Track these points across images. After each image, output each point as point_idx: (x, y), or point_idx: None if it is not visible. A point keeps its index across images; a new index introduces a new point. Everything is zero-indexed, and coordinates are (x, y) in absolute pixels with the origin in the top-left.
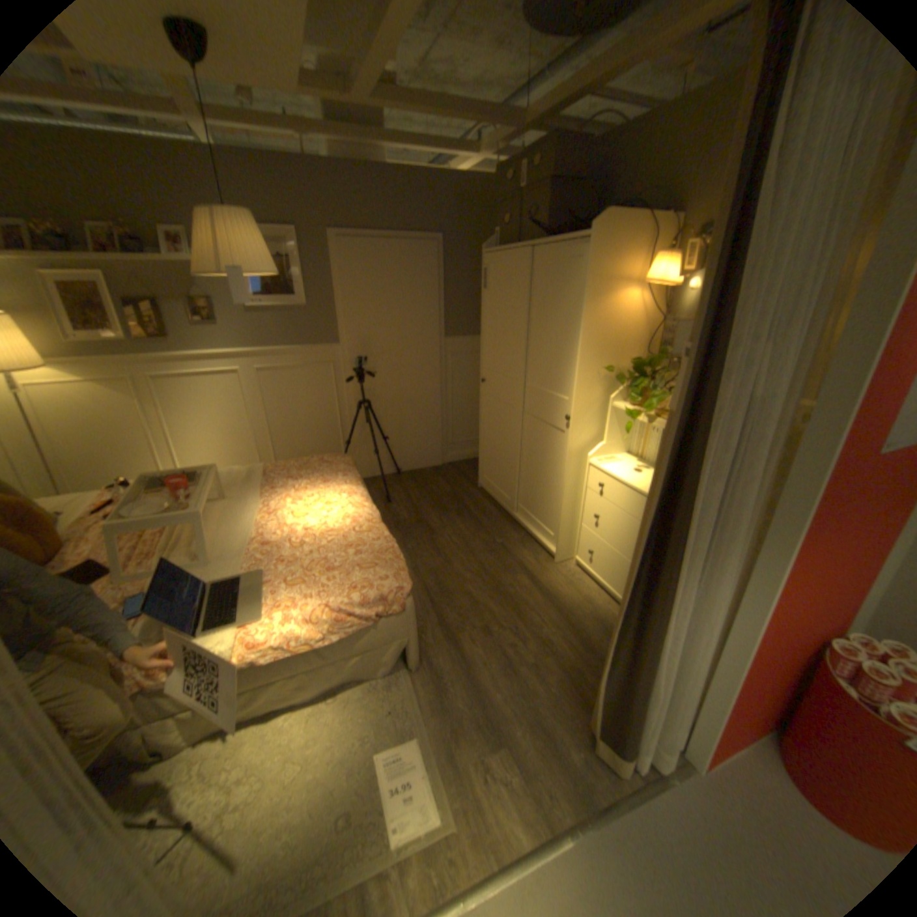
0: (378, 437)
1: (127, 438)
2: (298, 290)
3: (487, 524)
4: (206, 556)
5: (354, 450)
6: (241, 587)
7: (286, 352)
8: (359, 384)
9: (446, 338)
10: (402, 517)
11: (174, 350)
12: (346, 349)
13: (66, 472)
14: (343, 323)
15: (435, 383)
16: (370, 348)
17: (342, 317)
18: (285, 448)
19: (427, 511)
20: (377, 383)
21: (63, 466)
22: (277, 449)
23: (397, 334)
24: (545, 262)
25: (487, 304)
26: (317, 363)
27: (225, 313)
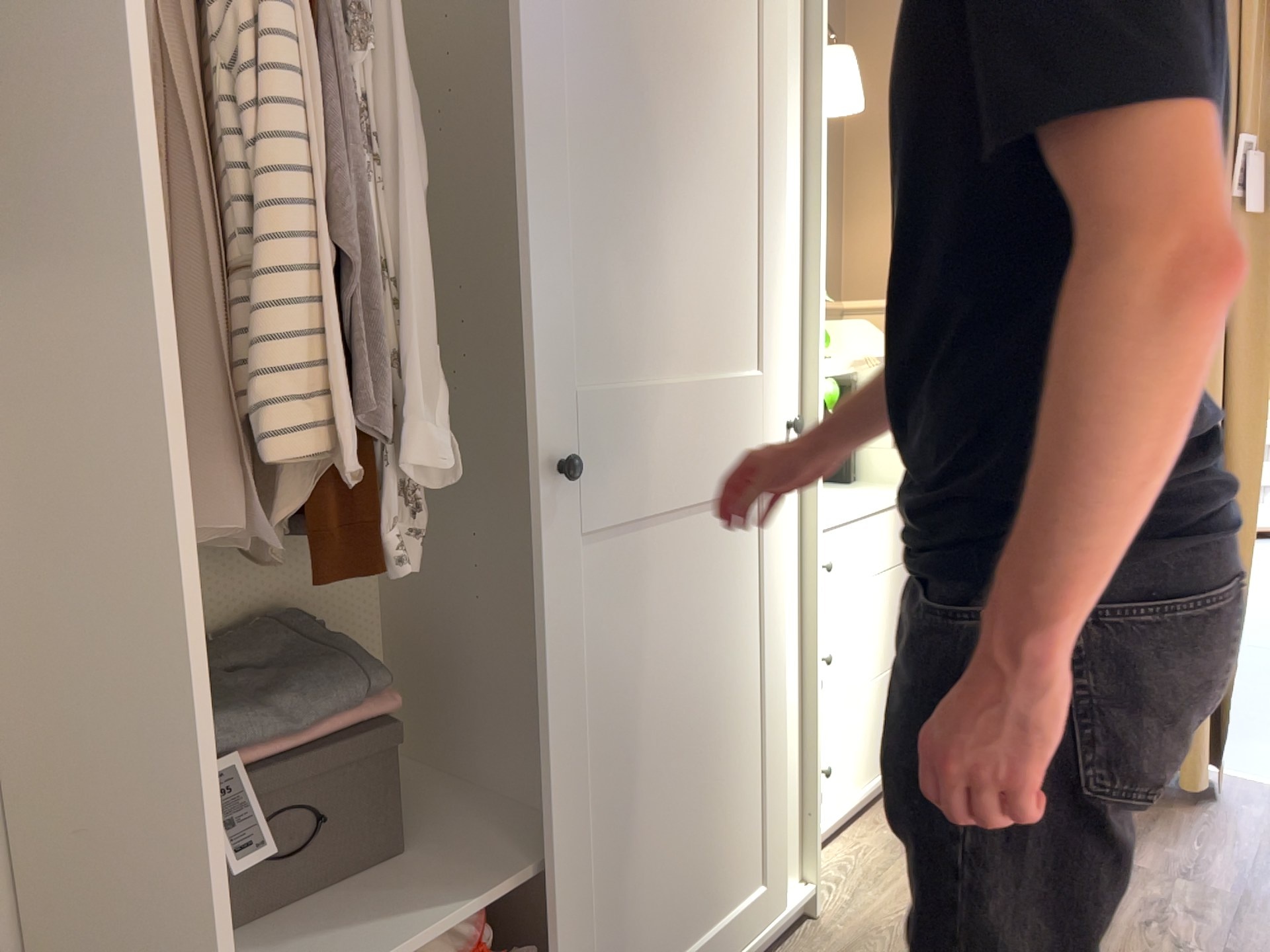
0: None
1: None
2: None
3: None
4: None
5: None
6: None
7: None
8: None
9: None
10: None
11: None
12: None
13: None
14: None
15: None
16: None
17: None
18: None
19: None
20: None
21: None
22: None
23: None
24: None
25: None
26: None
27: None
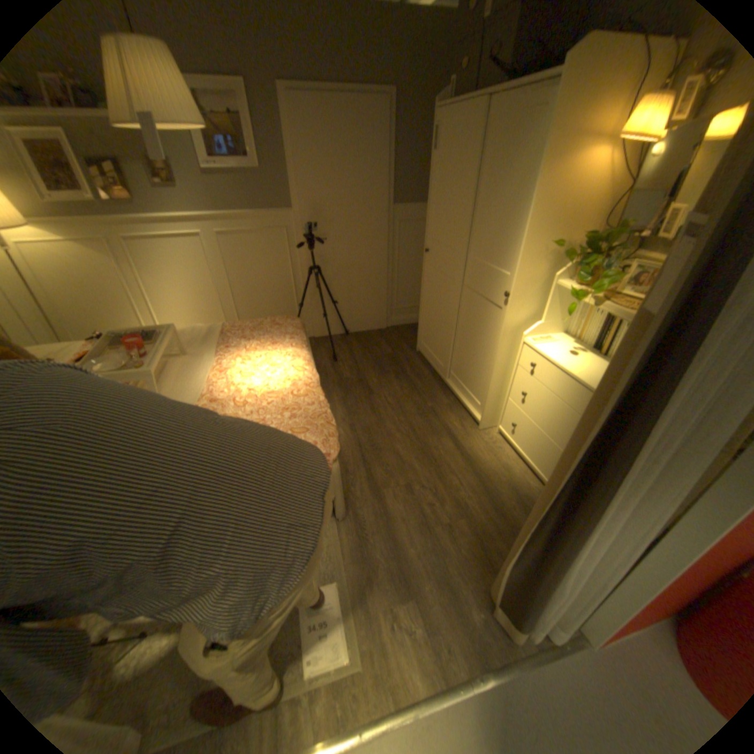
0: (328, 301)
1: (108, 295)
2: (249, 151)
3: (420, 388)
4: None
5: (306, 312)
6: None
7: (241, 217)
8: (310, 251)
9: (394, 205)
10: (345, 376)
11: (138, 212)
12: (297, 214)
13: (63, 322)
14: (294, 188)
15: (382, 251)
16: (320, 214)
17: (293, 181)
18: (245, 308)
19: (368, 372)
20: (326, 249)
21: (60, 317)
22: (238, 309)
23: (346, 200)
24: (502, 115)
25: (436, 168)
26: (270, 228)
27: (181, 175)
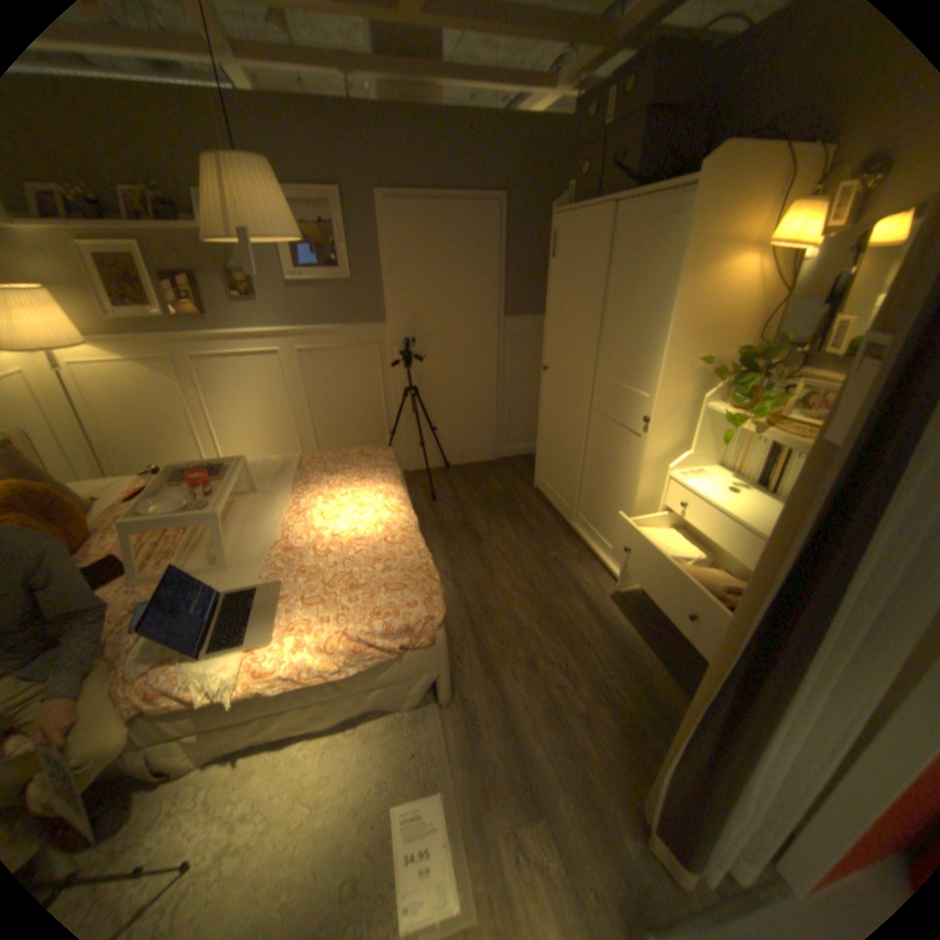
0: (425, 427)
1: (168, 421)
2: (341, 261)
3: (541, 534)
4: (225, 560)
5: (400, 440)
6: (255, 602)
7: (328, 332)
8: (406, 369)
9: (506, 317)
10: (447, 518)
11: (212, 328)
12: (393, 329)
13: (112, 453)
14: (390, 300)
15: (491, 369)
16: (419, 328)
17: (389, 292)
18: (327, 436)
19: (474, 513)
20: (426, 368)
21: (109, 447)
22: (319, 437)
23: (449, 312)
24: (631, 222)
25: (555, 277)
26: (361, 344)
27: (263, 288)
